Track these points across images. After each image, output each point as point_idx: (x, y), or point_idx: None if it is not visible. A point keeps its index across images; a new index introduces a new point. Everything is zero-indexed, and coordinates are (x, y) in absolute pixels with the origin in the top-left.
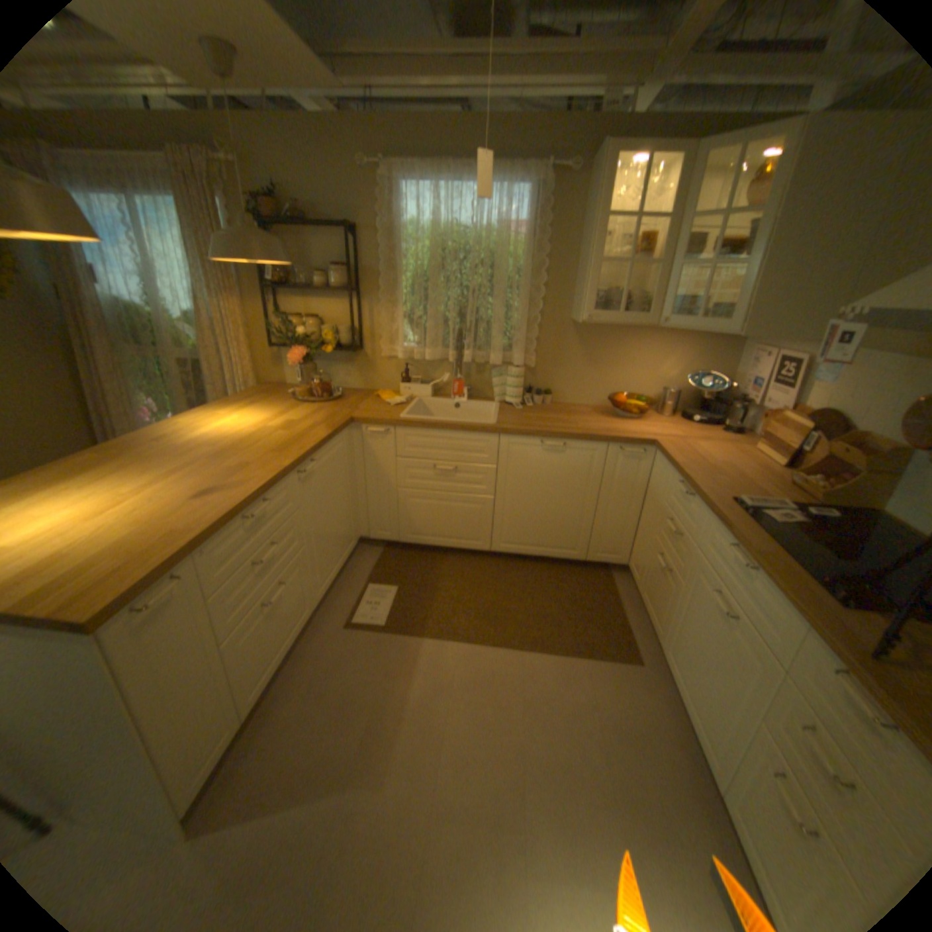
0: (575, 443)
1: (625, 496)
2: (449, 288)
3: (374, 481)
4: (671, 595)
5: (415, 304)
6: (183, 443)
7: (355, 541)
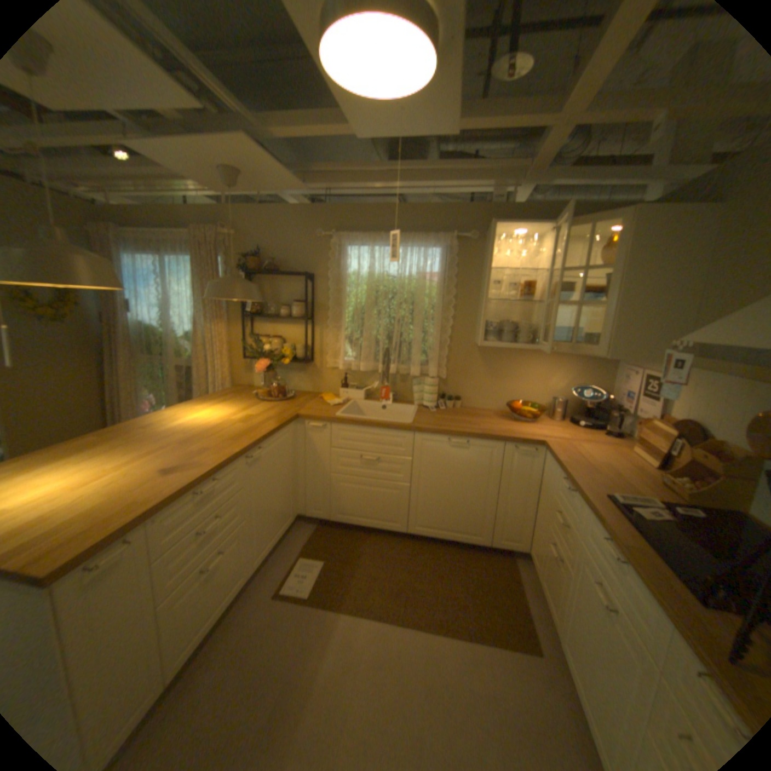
0: (476, 441)
1: (522, 489)
2: (379, 318)
3: (311, 467)
4: (564, 585)
5: (354, 329)
6: (162, 431)
7: (292, 519)
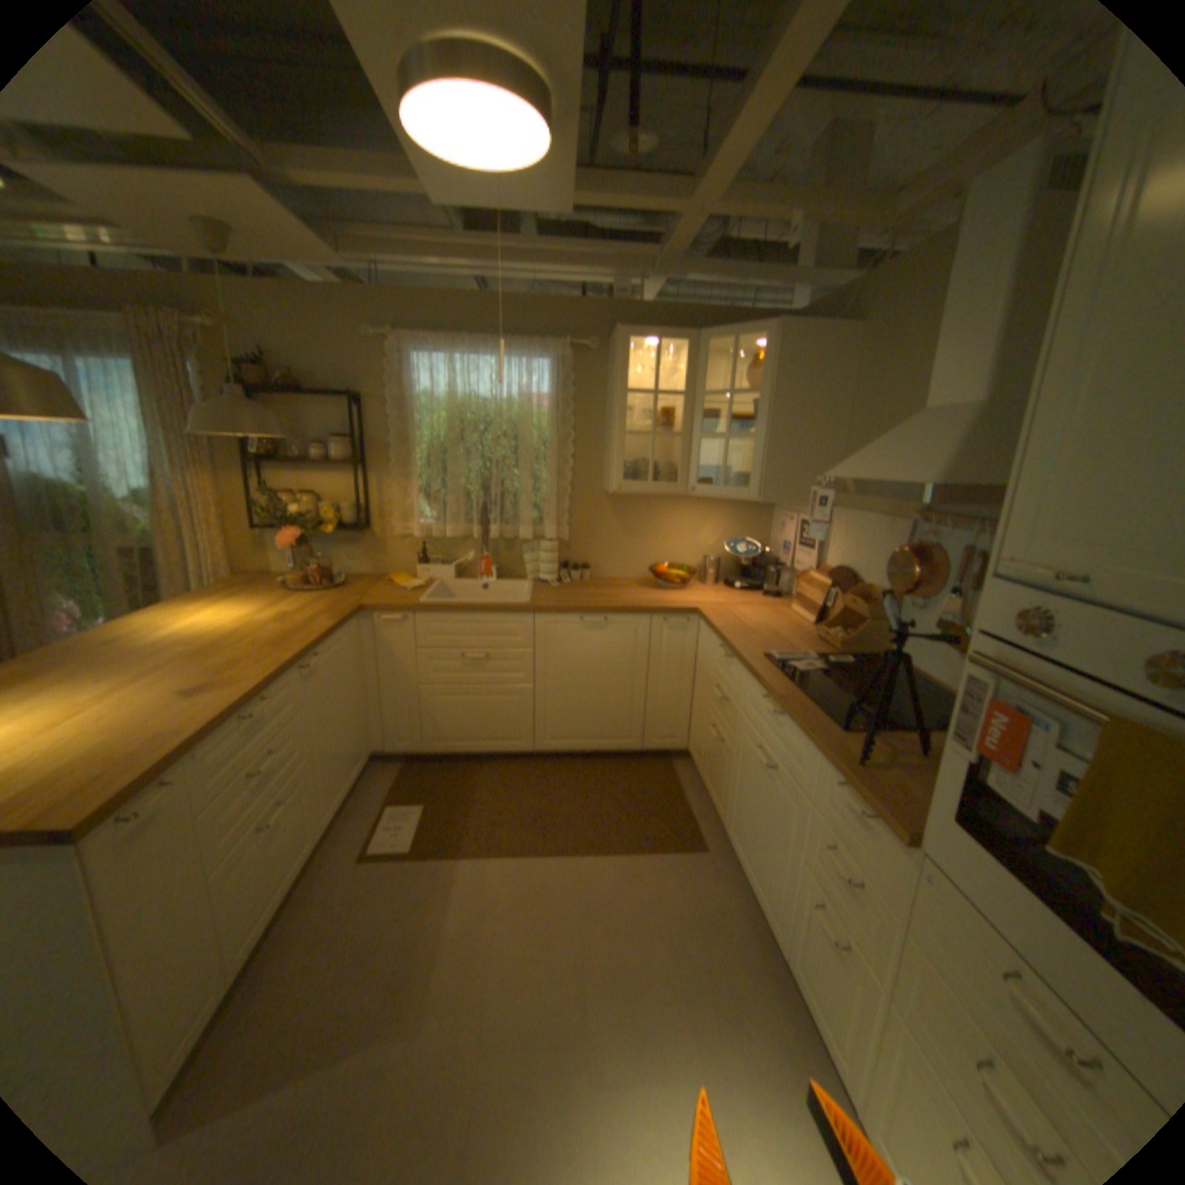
0: (616, 617)
1: (674, 670)
2: (469, 459)
3: (388, 678)
4: (725, 766)
5: (432, 476)
6: (146, 643)
7: (366, 756)
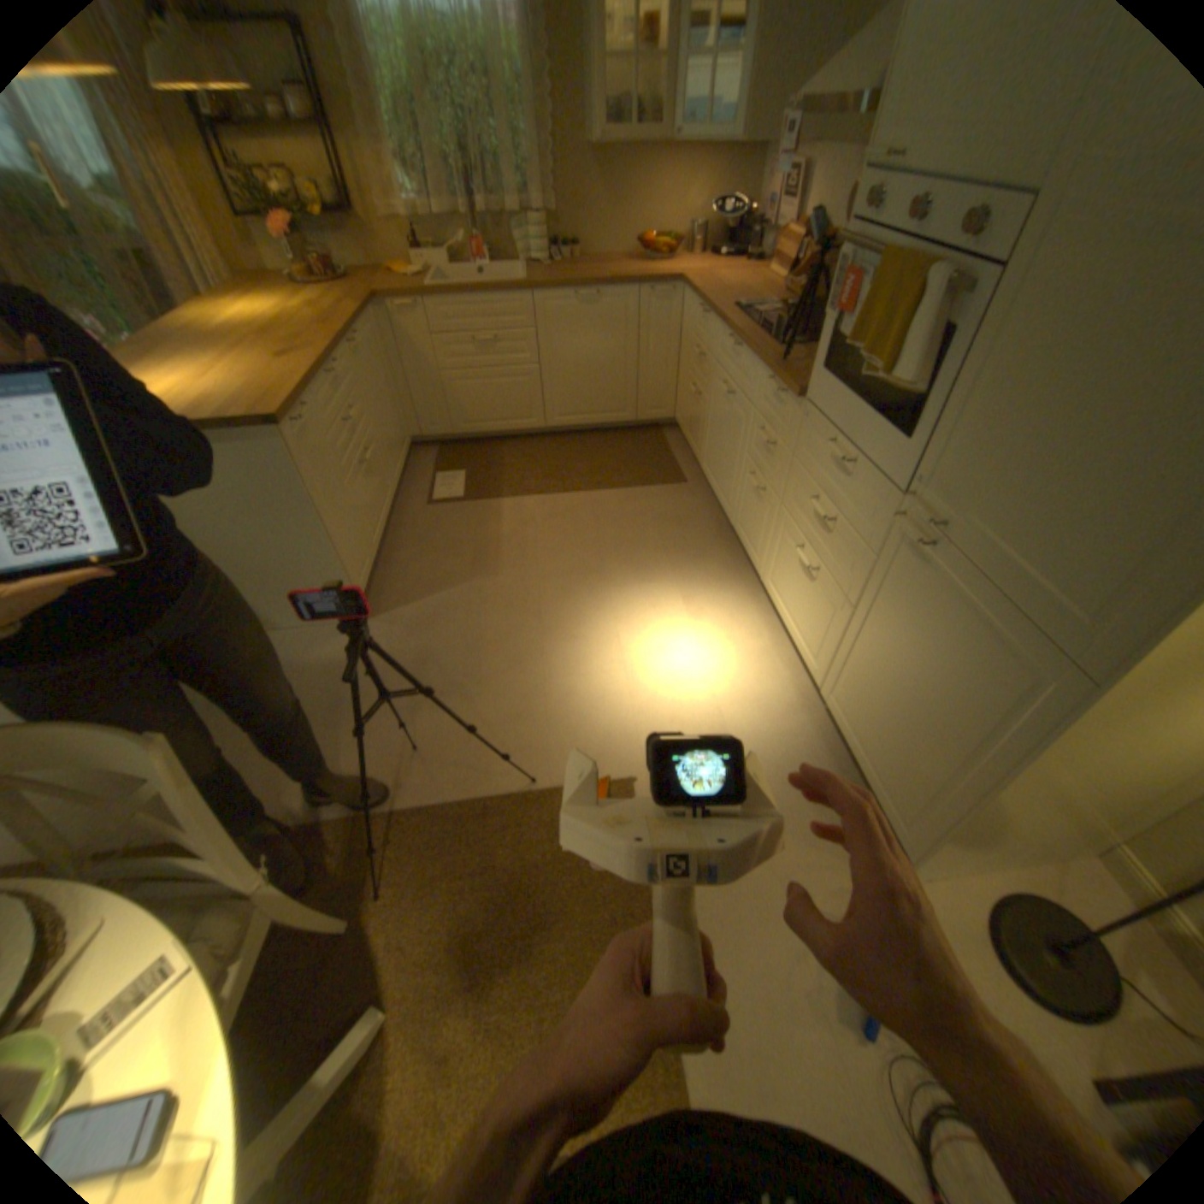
0: (606, 291)
1: (661, 344)
2: (439, 111)
3: (412, 368)
4: (700, 415)
5: (403, 137)
6: (212, 329)
7: (408, 440)
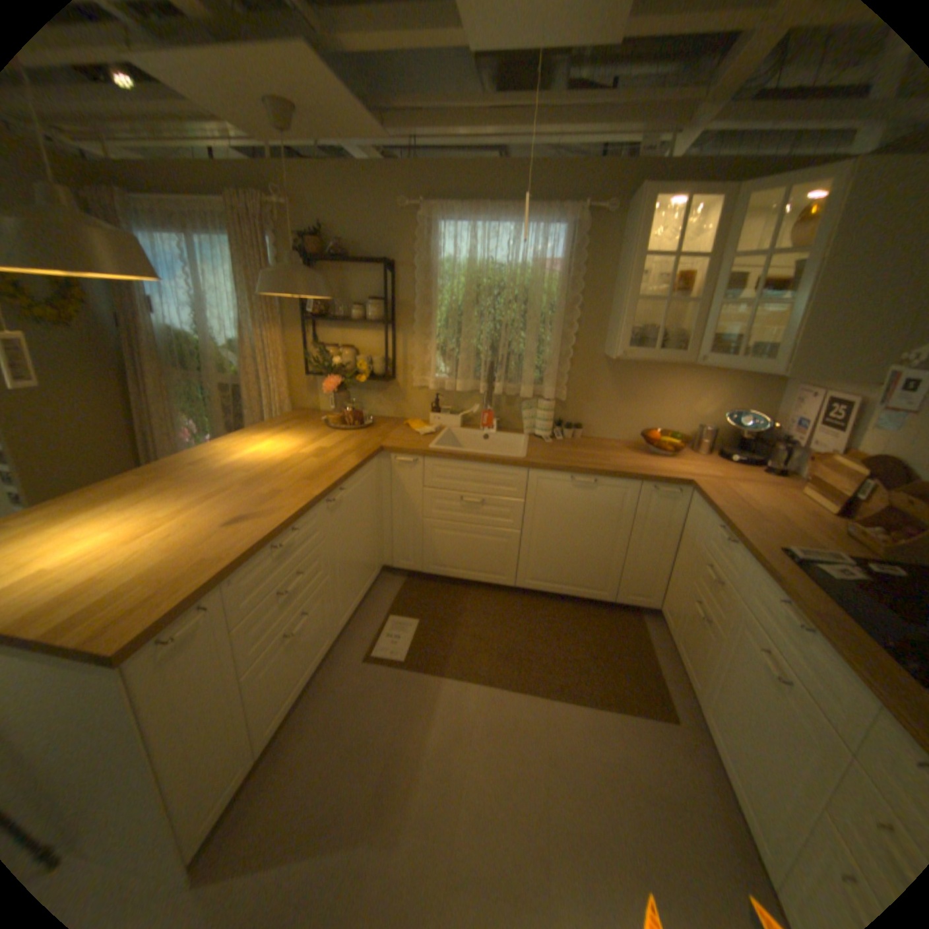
0: (607, 480)
1: (659, 537)
2: (482, 322)
3: (400, 510)
4: (711, 648)
5: (449, 337)
6: (220, 467)
7: (378, 570)
